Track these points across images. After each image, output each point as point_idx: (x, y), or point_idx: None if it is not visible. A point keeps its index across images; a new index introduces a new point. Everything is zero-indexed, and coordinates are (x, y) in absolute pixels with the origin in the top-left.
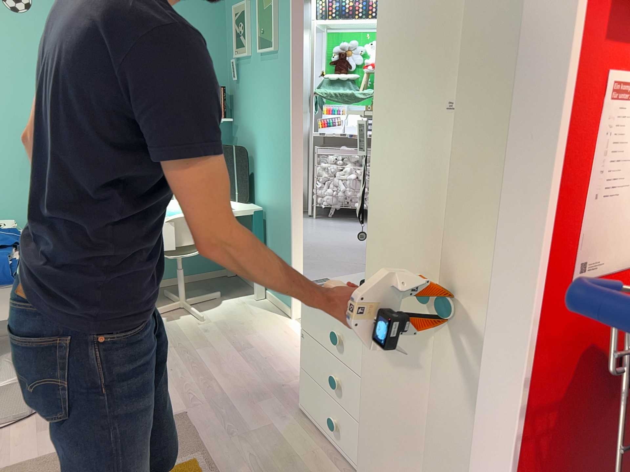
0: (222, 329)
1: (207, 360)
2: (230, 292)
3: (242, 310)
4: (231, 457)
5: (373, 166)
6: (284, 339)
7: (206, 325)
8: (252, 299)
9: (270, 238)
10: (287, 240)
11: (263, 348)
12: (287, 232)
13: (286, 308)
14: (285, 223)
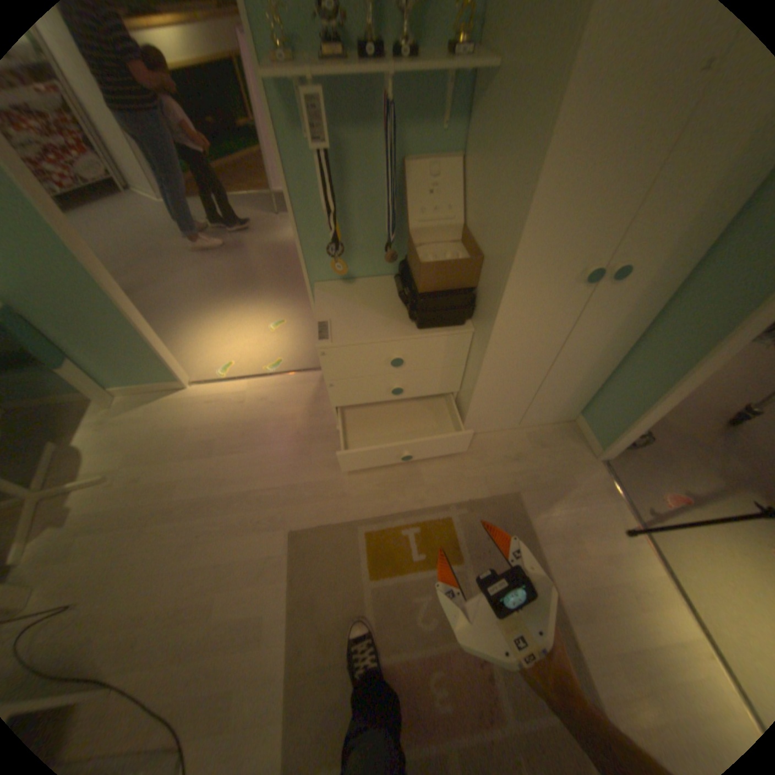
0: (146, 461)
1: (203, 492)
2: (55, 430)
3: (118, 428)
4: (372, 500)
5: (544, 175)
6: (220, 407)
7: (122, 478)
8: (100, 411)
9: (62, 333)
10: (113, 318)
11: (222, 431)
12: (105, 309)
13: (167, 384)
14: (90, 300)
